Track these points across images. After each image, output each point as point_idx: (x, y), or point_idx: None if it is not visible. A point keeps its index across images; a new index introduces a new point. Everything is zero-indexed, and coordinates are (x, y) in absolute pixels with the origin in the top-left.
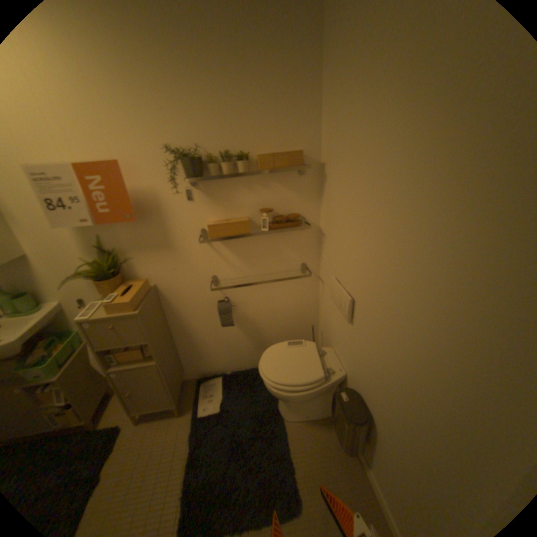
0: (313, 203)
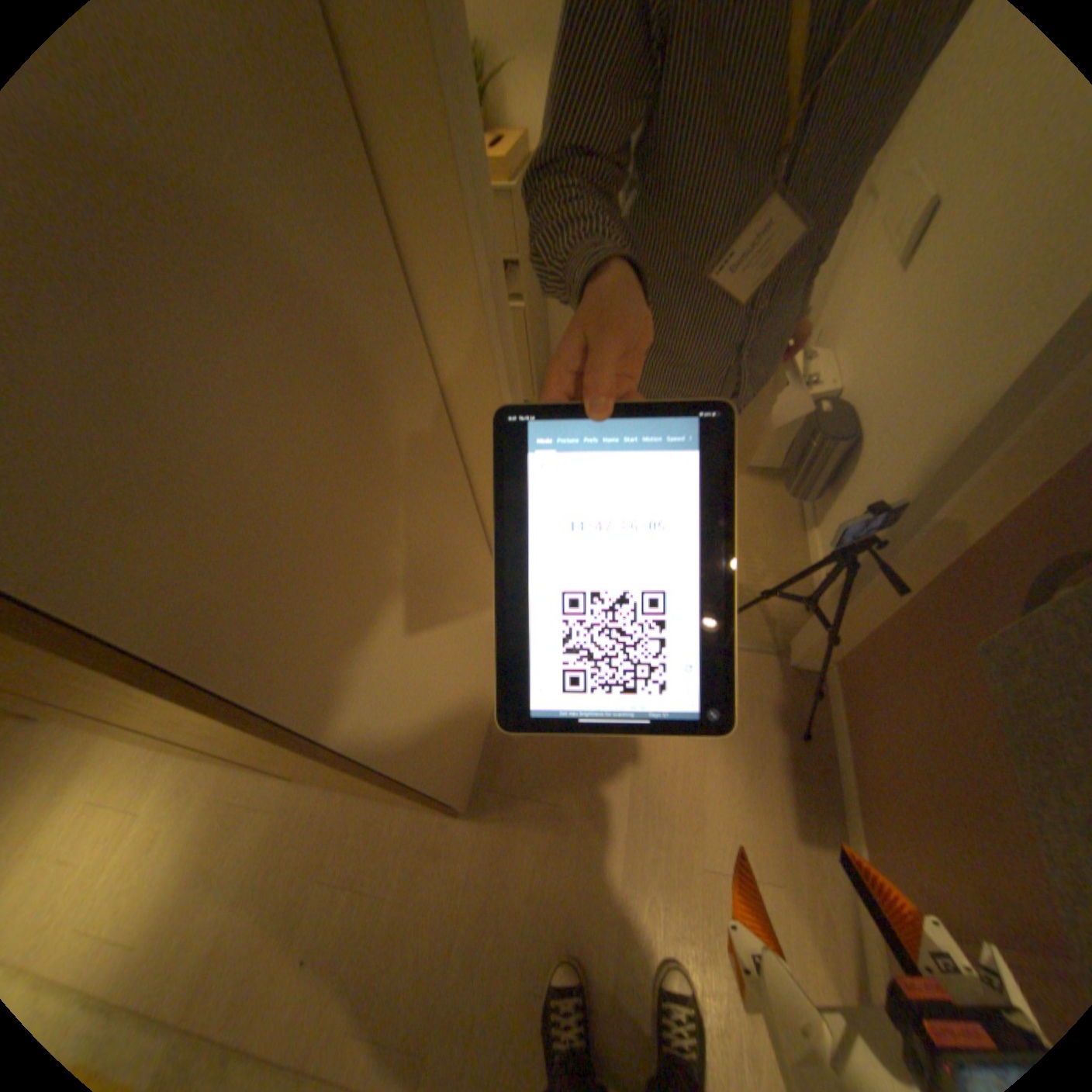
0: None
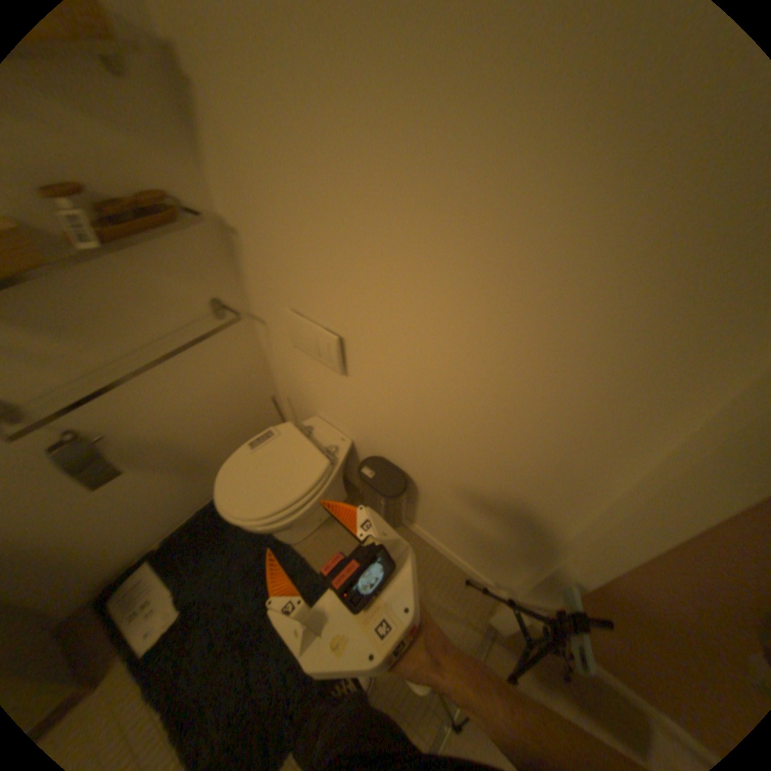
0: (178, 158)
